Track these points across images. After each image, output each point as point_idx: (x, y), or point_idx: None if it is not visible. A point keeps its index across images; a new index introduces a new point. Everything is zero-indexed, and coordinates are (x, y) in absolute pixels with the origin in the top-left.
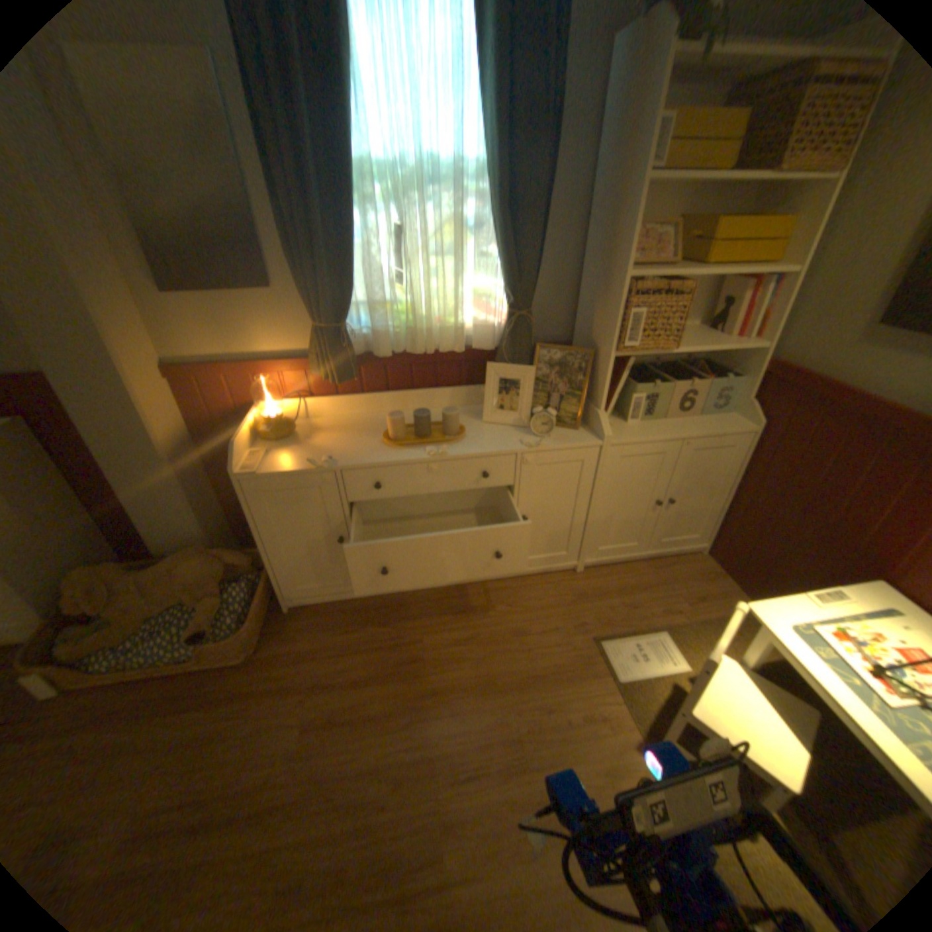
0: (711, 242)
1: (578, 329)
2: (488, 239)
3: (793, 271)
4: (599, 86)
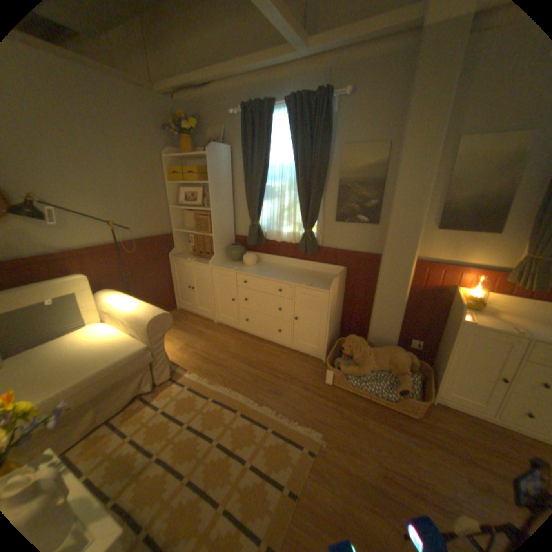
0: None
1: None
2: None
3: None
4: None
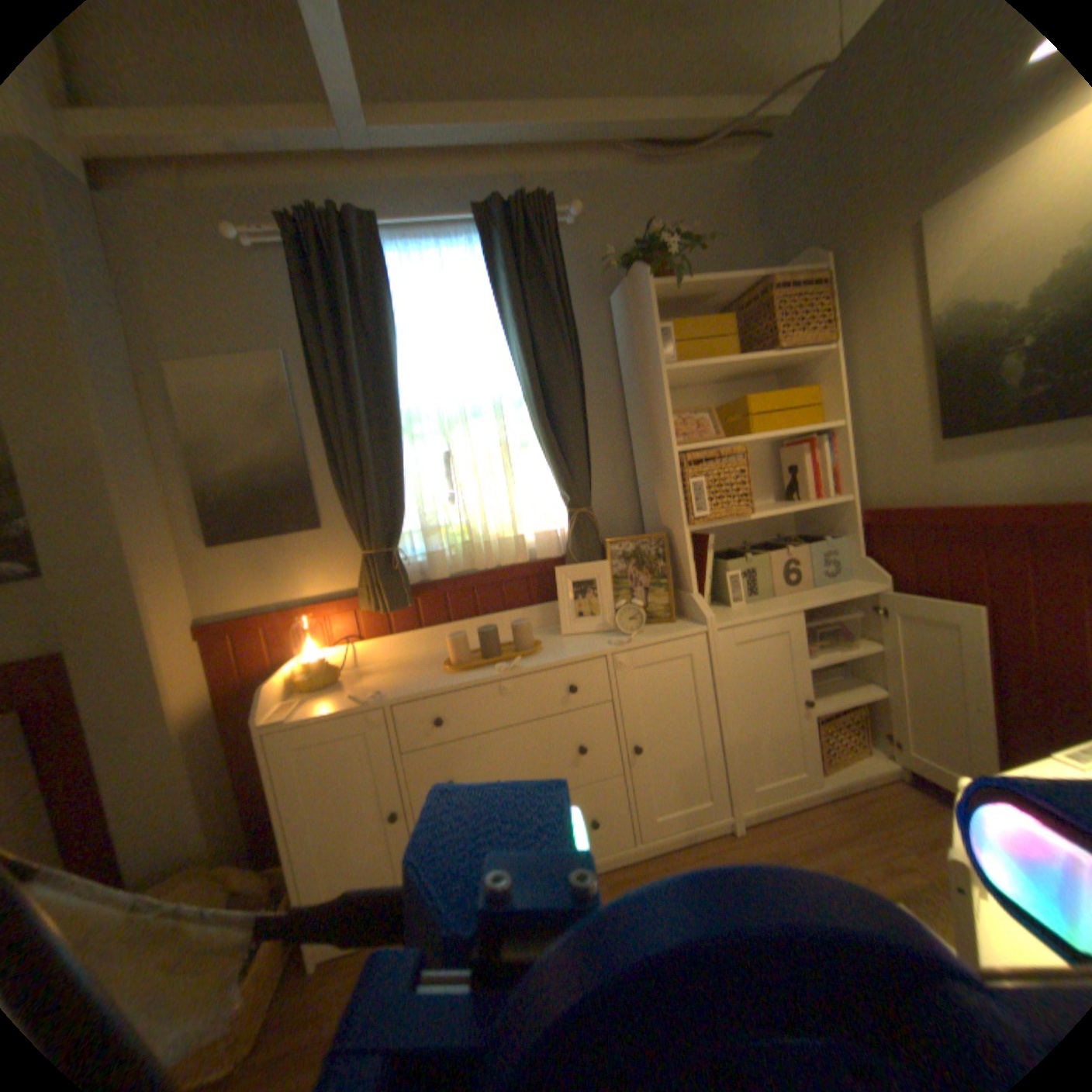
0: (747, 416)
1: (647, 523)
2: (535, 452)
3: (837, 424)
4: (607, 330)
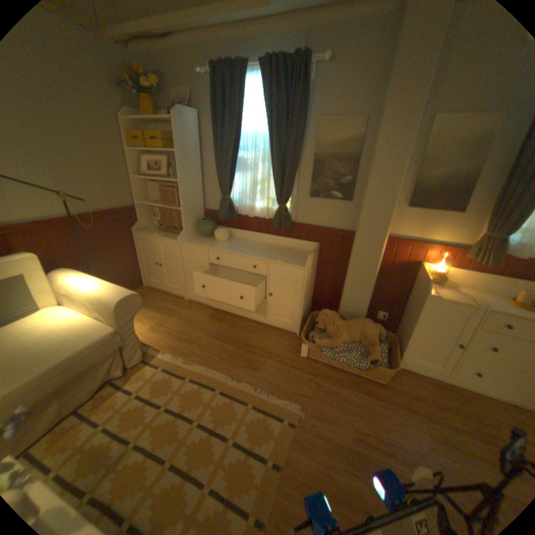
0: None
1: None
2: None
3: None
4: None
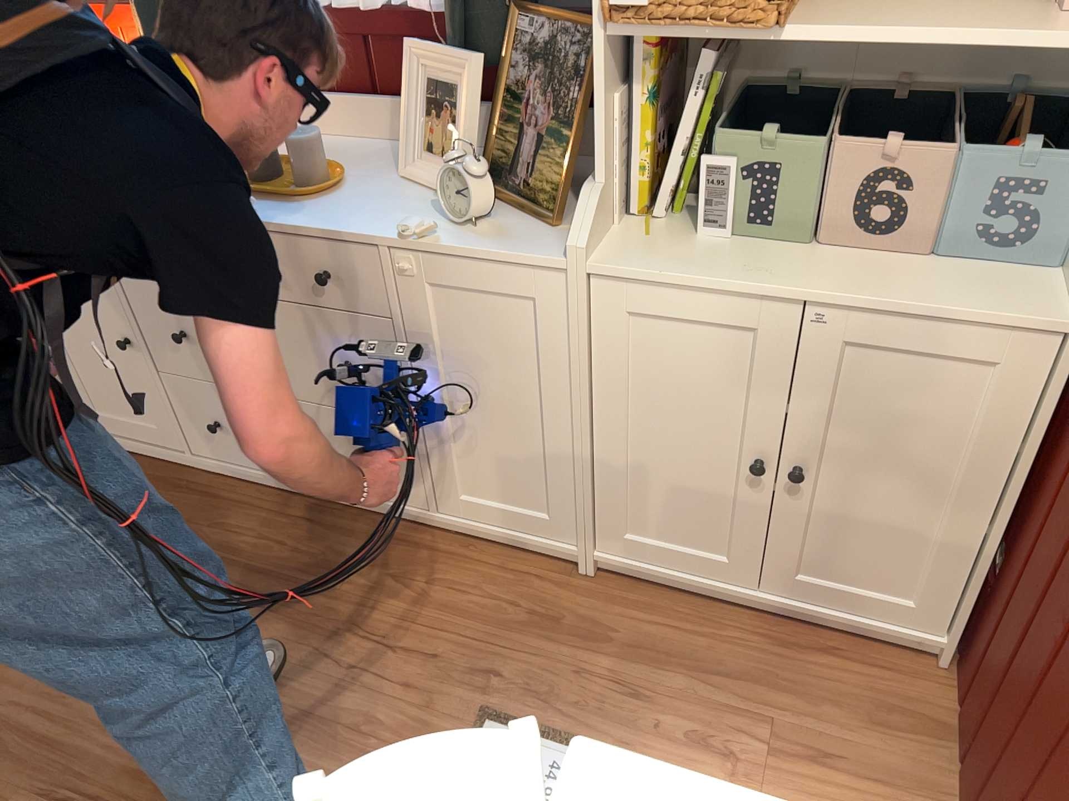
0: None
1: None
2: None
3: None
4: None
